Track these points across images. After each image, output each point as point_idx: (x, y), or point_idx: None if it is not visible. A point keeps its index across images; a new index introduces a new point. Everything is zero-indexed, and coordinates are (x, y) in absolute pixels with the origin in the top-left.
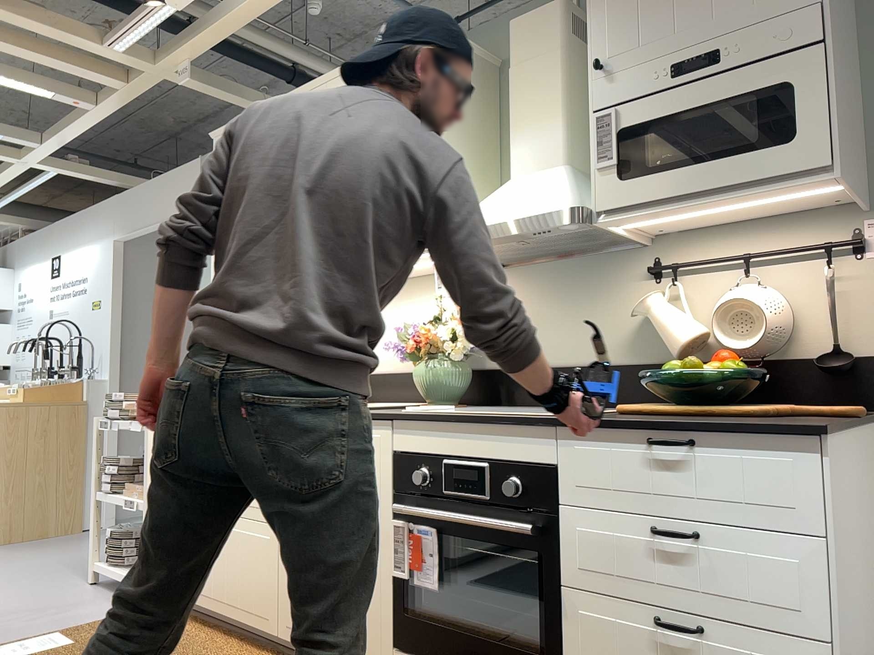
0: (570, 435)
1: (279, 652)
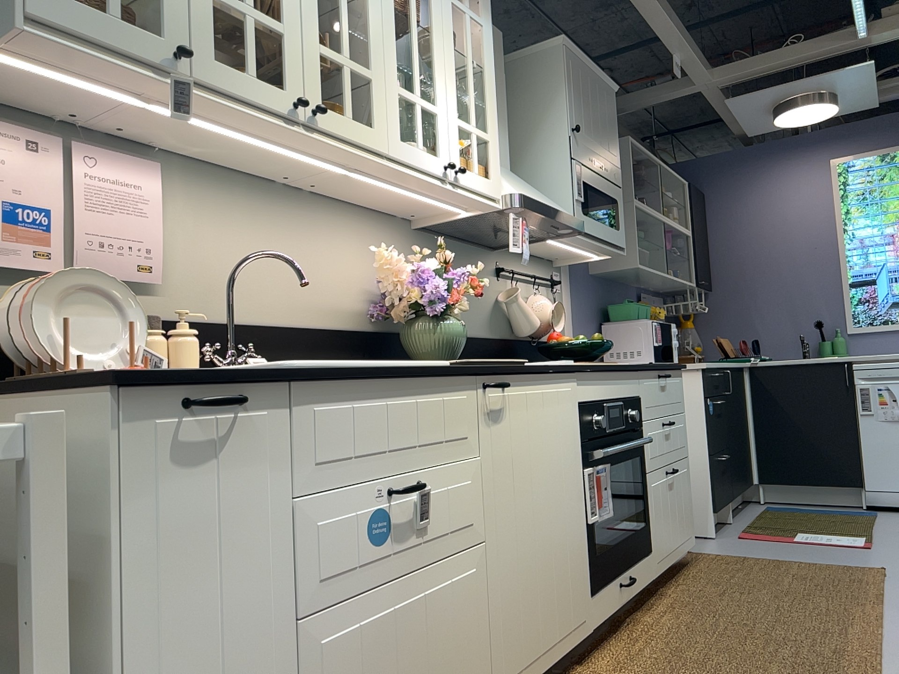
0: (643, 376)
1: None
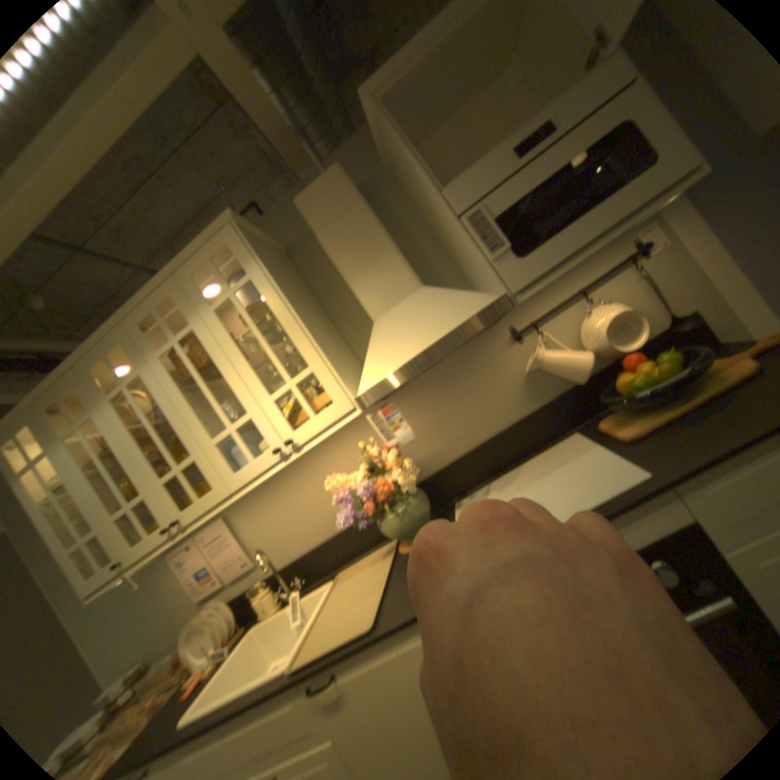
0: (694, 488)
1: None
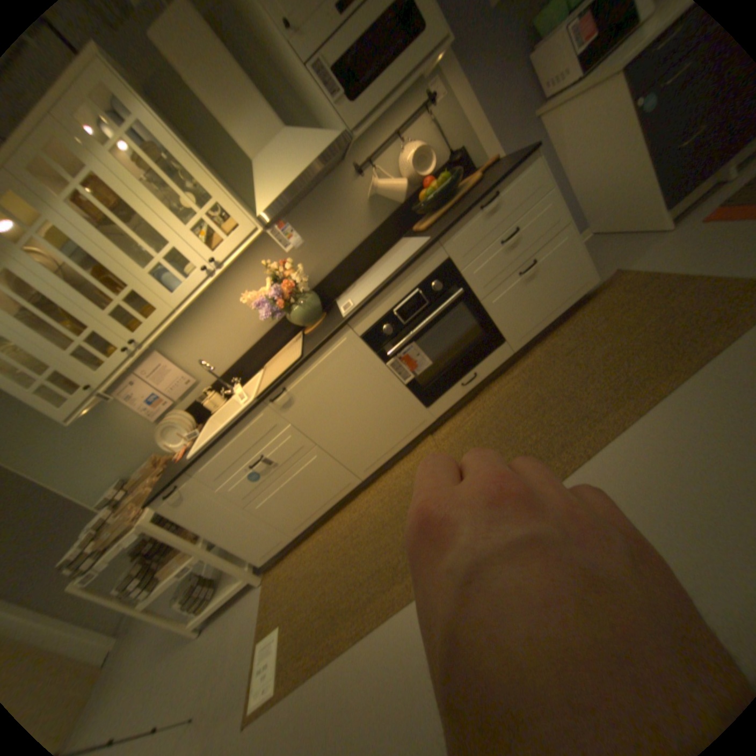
0: (447, 237)
1: (363, 487)
